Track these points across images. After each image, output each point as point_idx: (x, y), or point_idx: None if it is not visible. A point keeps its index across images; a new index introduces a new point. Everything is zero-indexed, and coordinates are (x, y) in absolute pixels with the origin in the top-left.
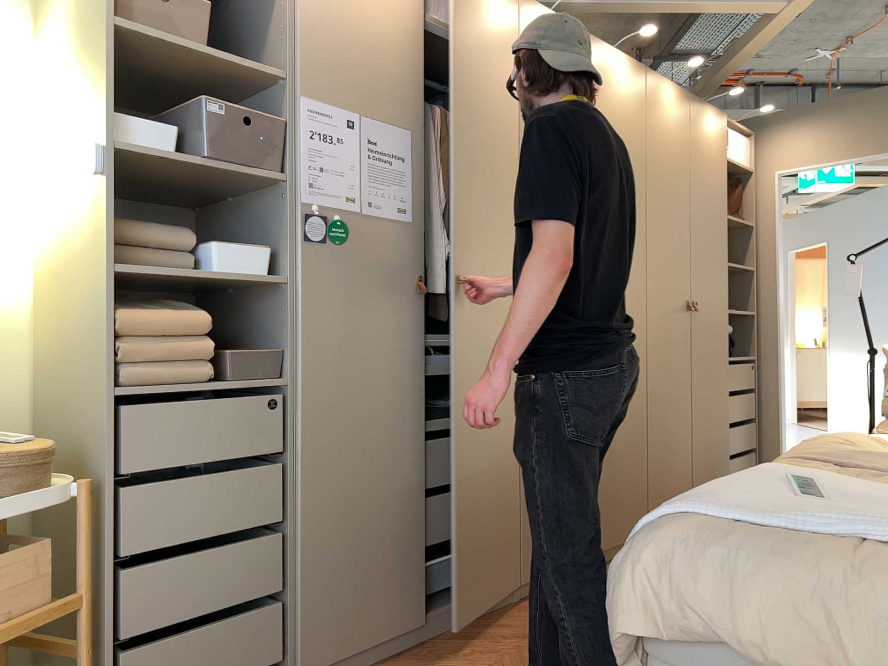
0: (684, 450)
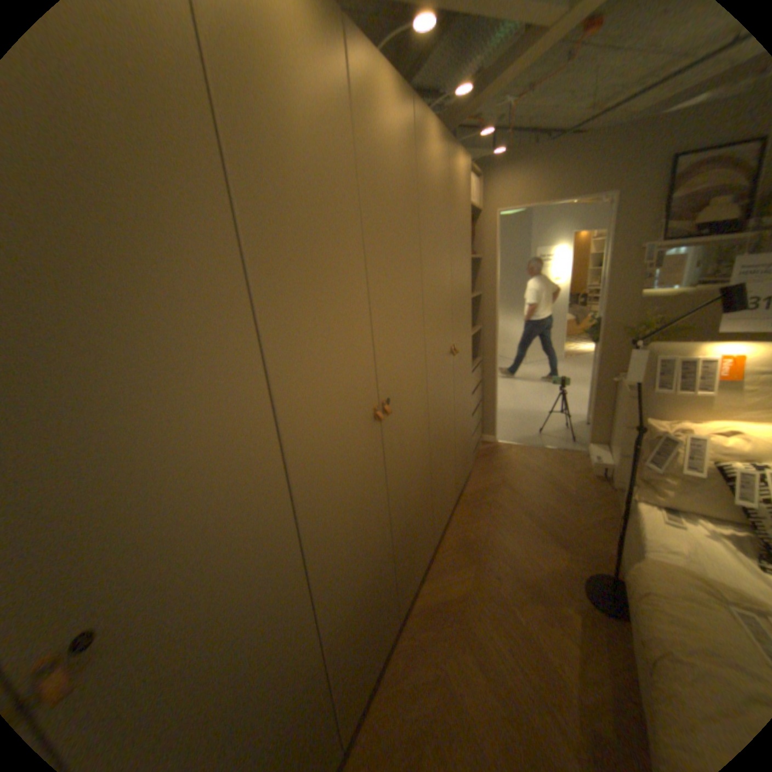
0: (451, 467)
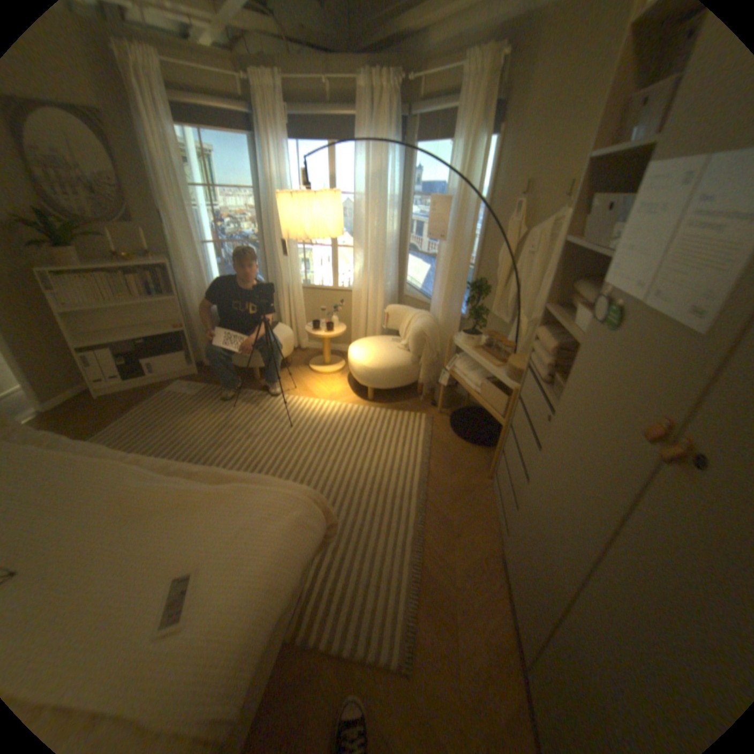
0: None
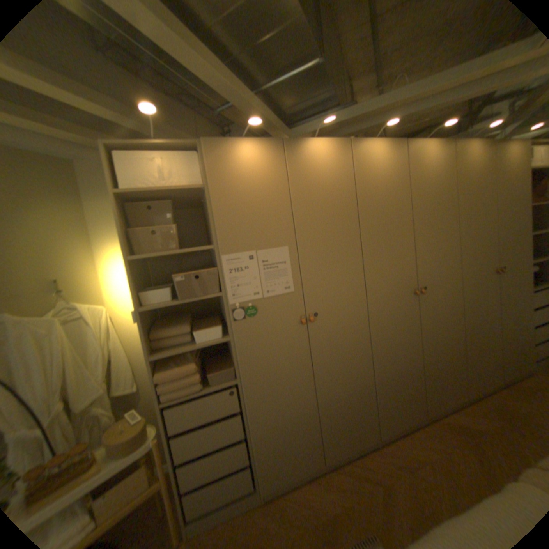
0: (494, 353)
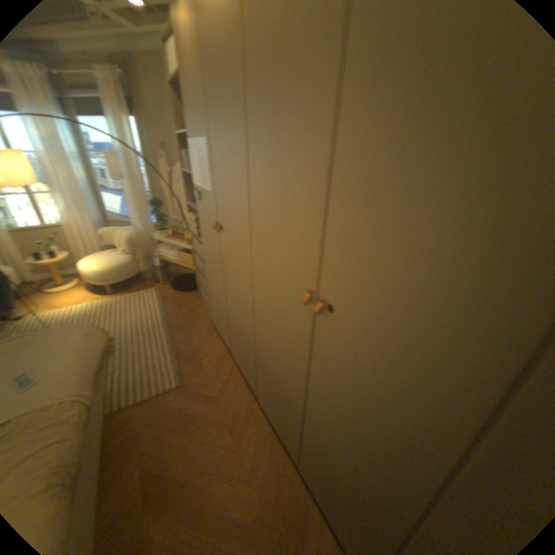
0: None
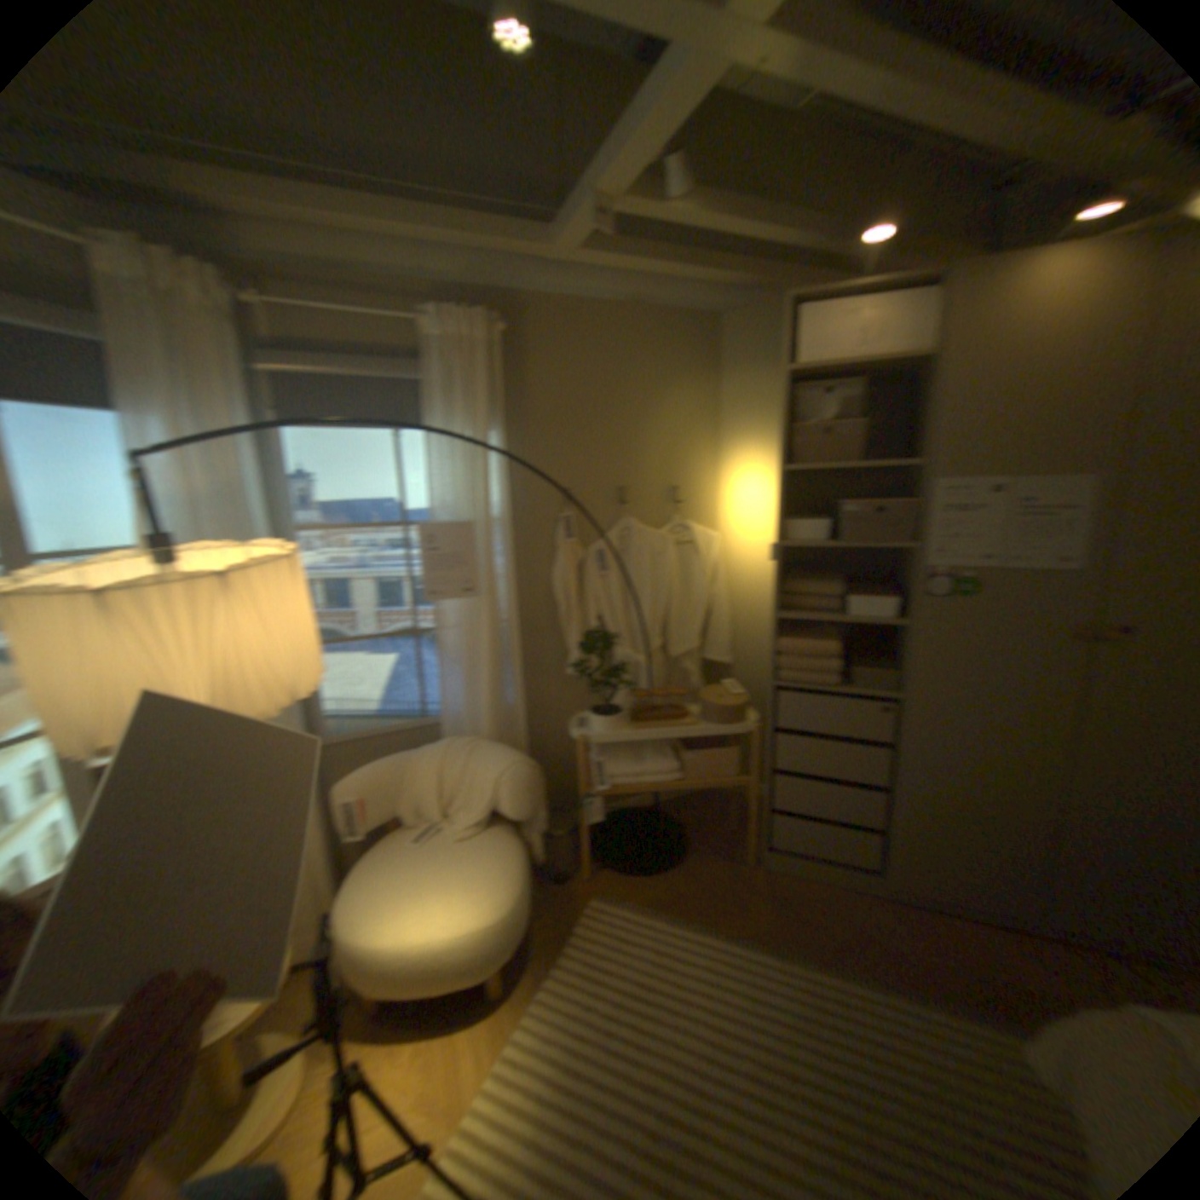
0: None
